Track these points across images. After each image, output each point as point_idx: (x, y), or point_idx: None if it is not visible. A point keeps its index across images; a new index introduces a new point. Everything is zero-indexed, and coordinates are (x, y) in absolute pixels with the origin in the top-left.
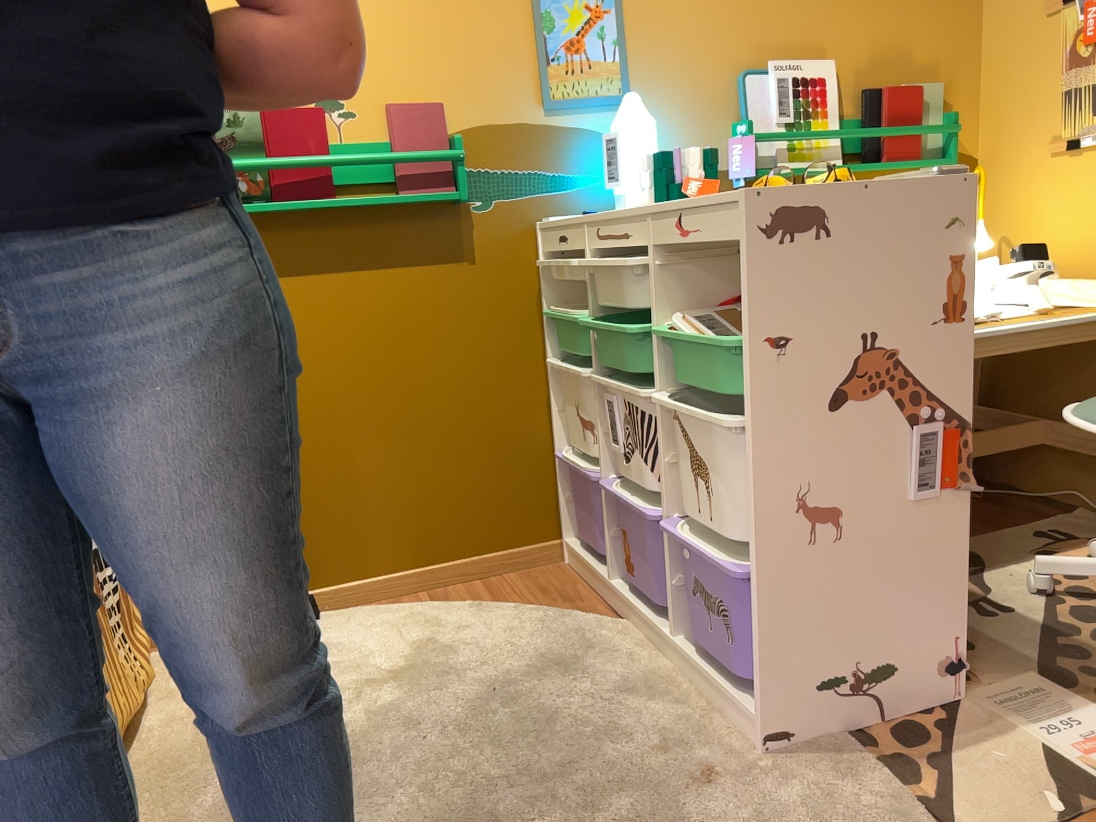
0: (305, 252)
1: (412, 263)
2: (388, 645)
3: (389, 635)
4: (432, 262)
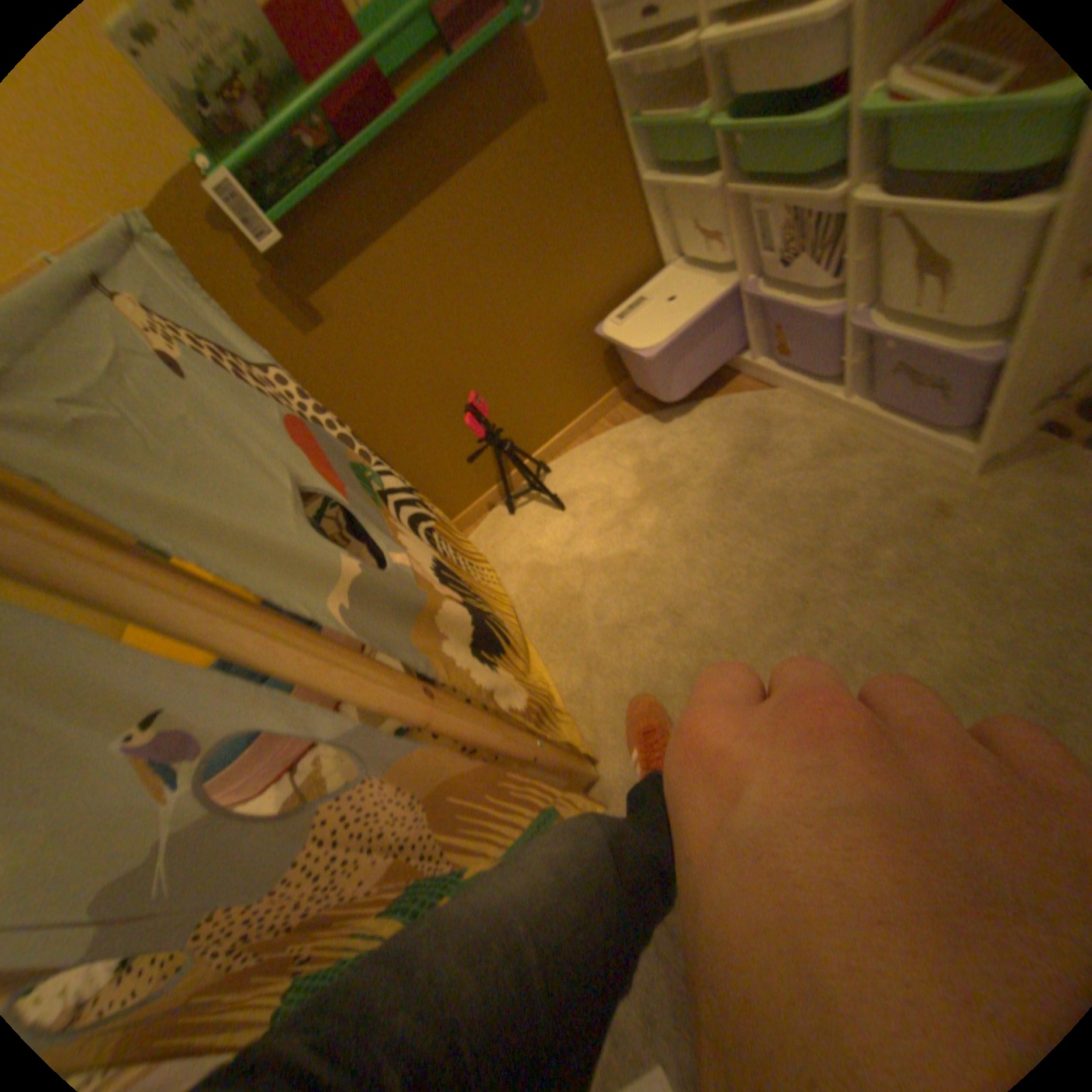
0: (396, 185)
1: (492, 138)
2: (618, 476)
3: (611, 468)
4: (508, 125)
